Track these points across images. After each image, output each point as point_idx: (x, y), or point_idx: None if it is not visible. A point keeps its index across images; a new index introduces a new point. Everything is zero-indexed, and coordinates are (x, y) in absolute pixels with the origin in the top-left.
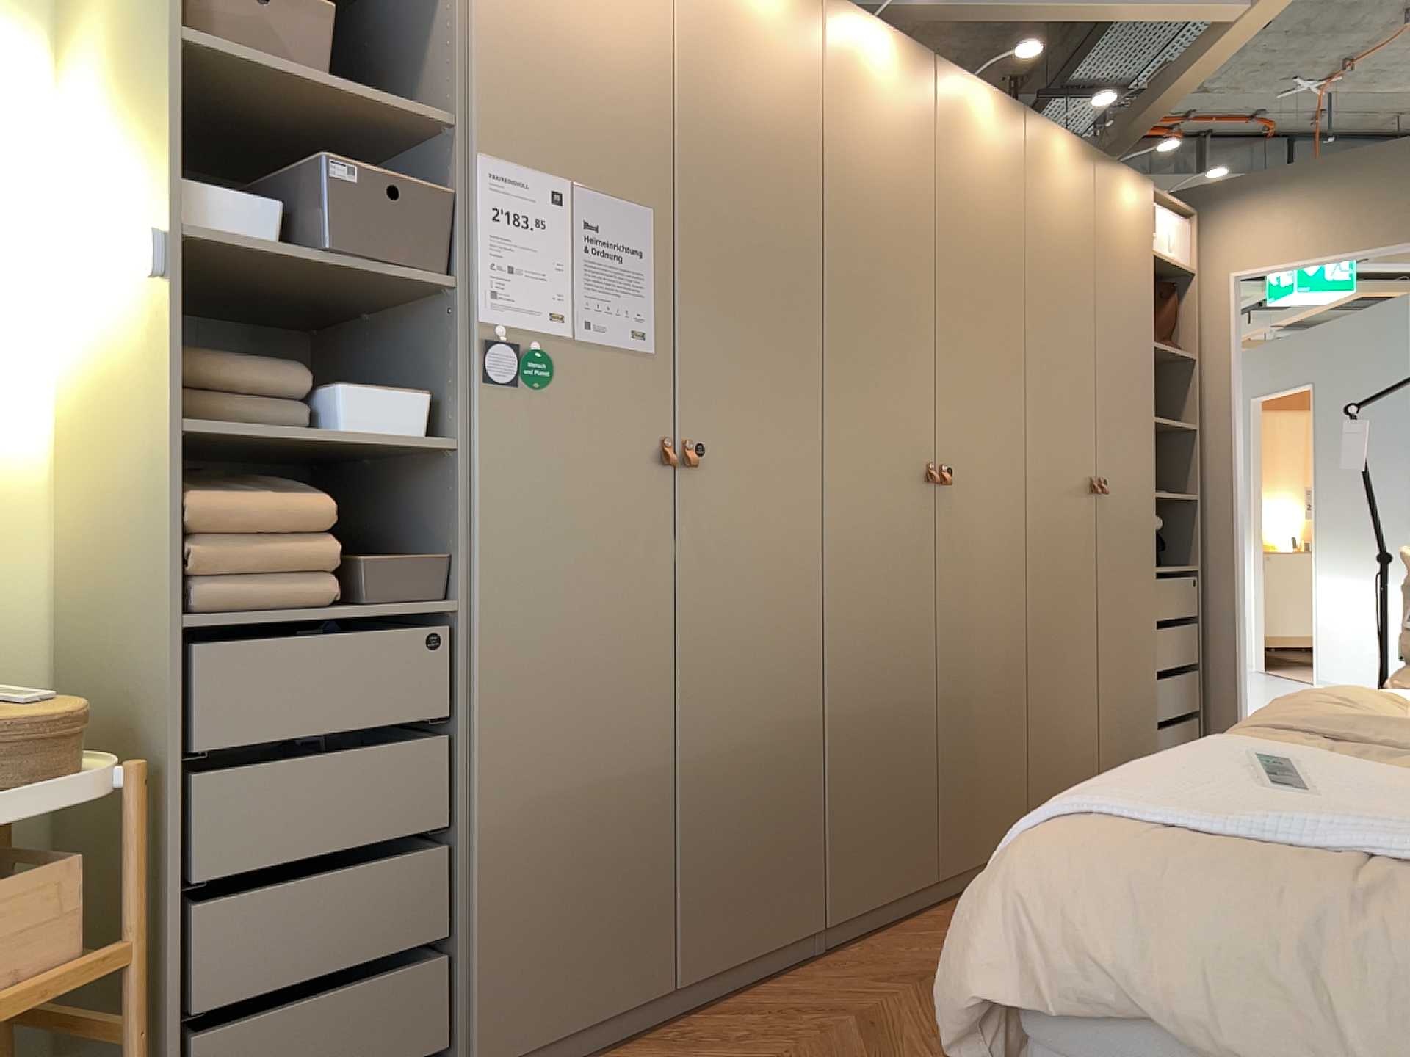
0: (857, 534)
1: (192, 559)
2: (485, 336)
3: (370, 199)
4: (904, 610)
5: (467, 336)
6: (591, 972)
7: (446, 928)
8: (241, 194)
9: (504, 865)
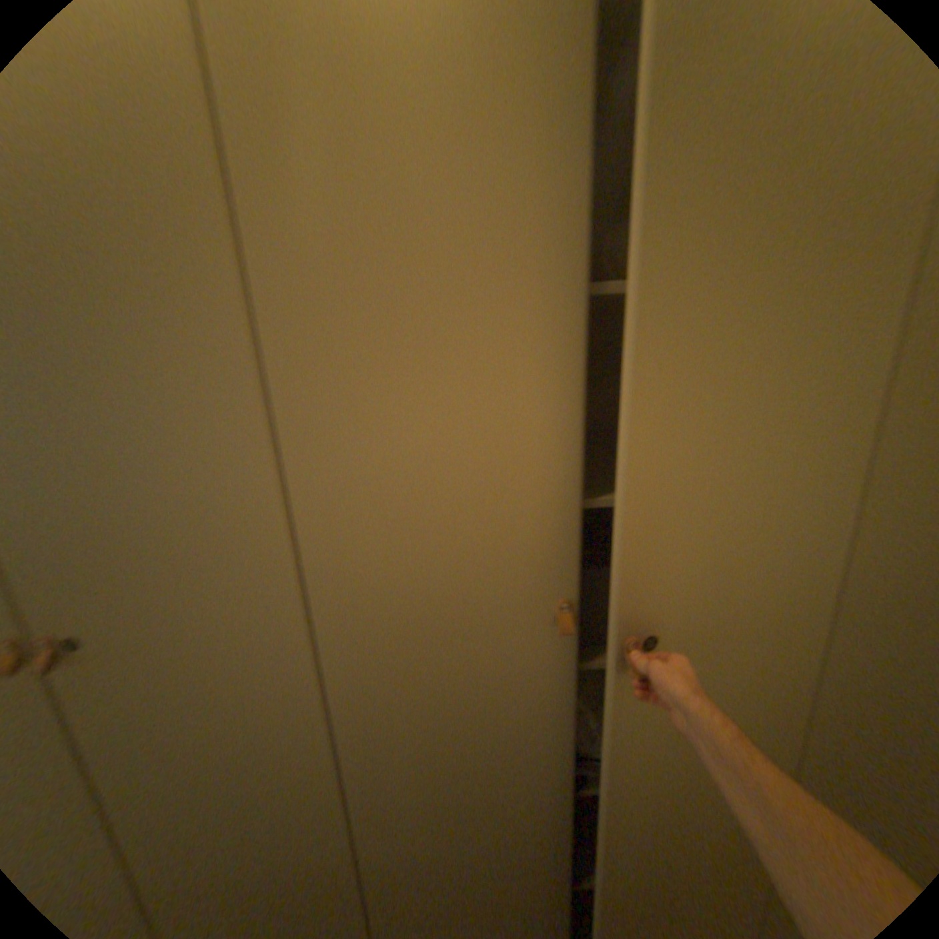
0: (386, 705)
1: None
2: None
3: None
4: (492, 772)
5: None
6: None
7: None
8: None
9: None
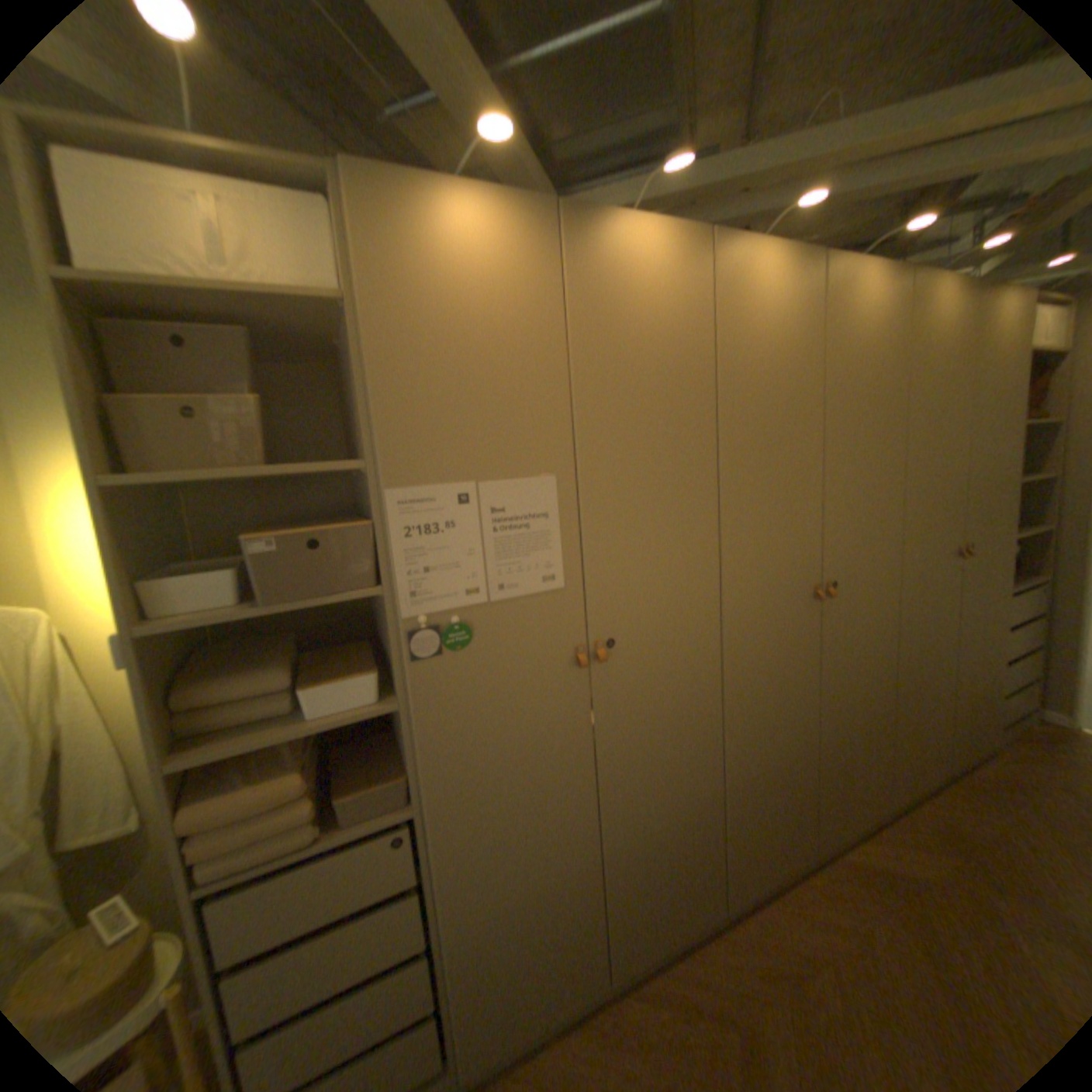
0: (748, 659)
1: (191, 855)
2: (410, 628)
3: (293, 556)
4: (788, 697)
5: (396, 629)
6: (544, 999)
7: (433, 1003)
8: (190, 580)
9: (469, 962)
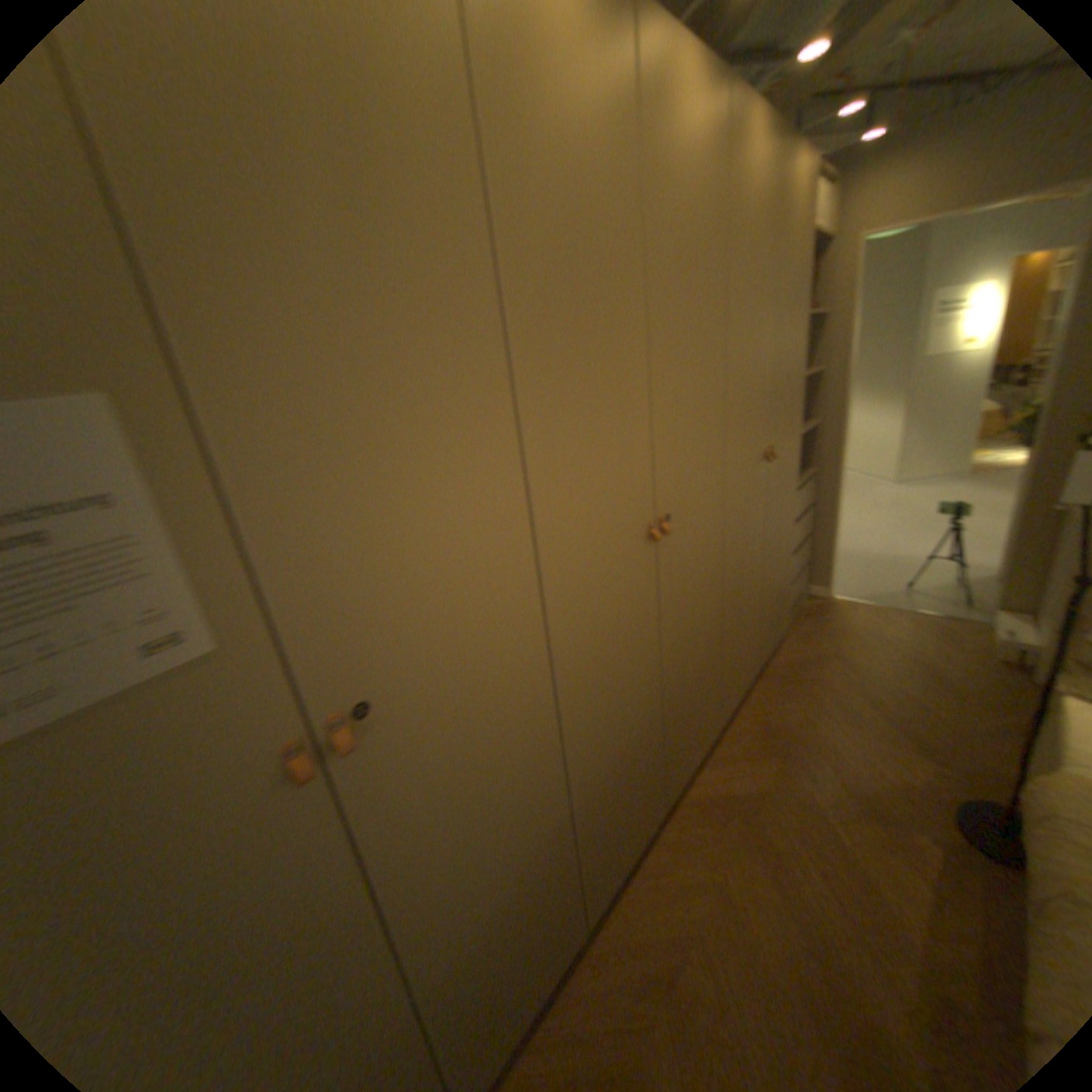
0: (584, 641)
1: None
2: None
3: None
4: (631, 667)
5: None
6: None
7: None
8: None
9: None
